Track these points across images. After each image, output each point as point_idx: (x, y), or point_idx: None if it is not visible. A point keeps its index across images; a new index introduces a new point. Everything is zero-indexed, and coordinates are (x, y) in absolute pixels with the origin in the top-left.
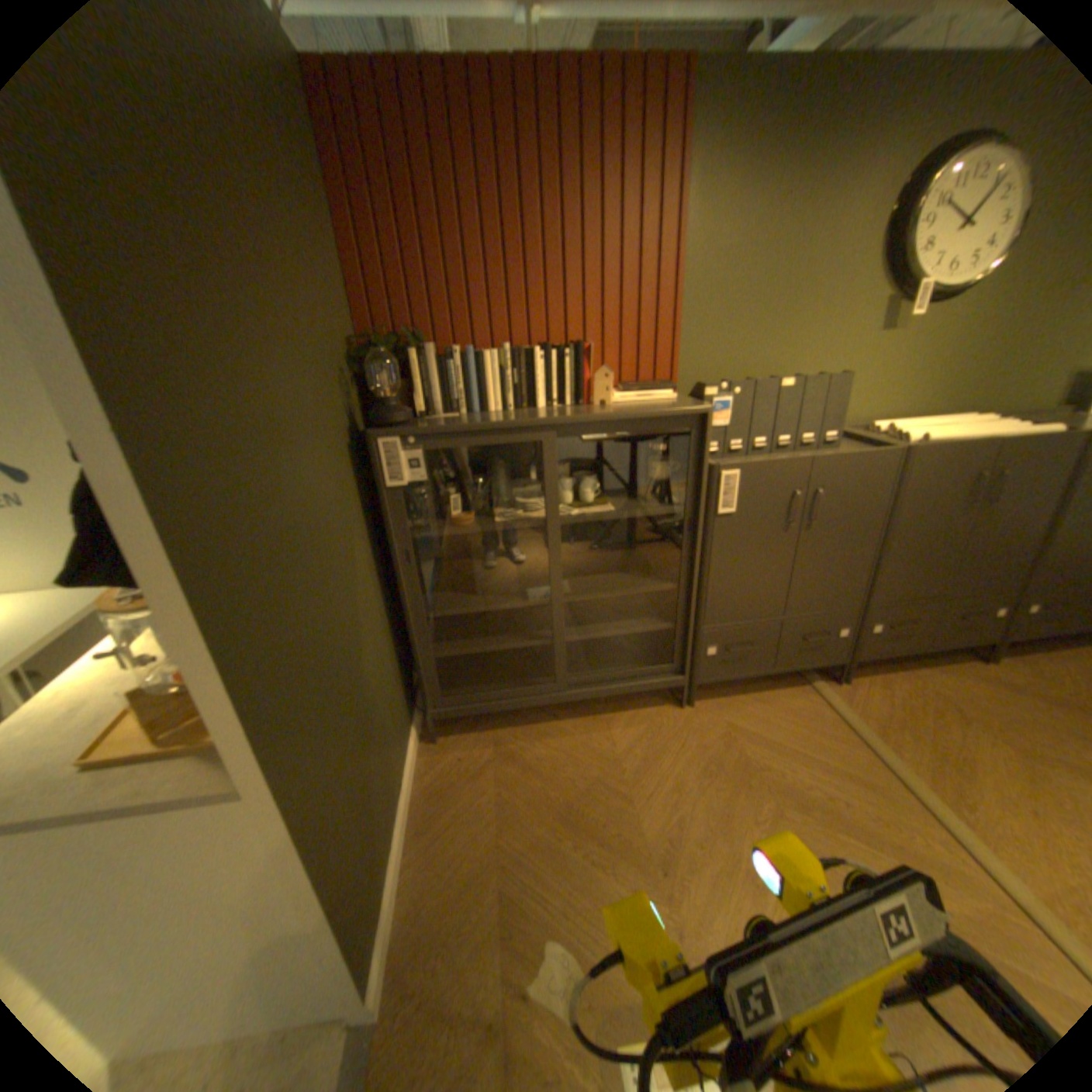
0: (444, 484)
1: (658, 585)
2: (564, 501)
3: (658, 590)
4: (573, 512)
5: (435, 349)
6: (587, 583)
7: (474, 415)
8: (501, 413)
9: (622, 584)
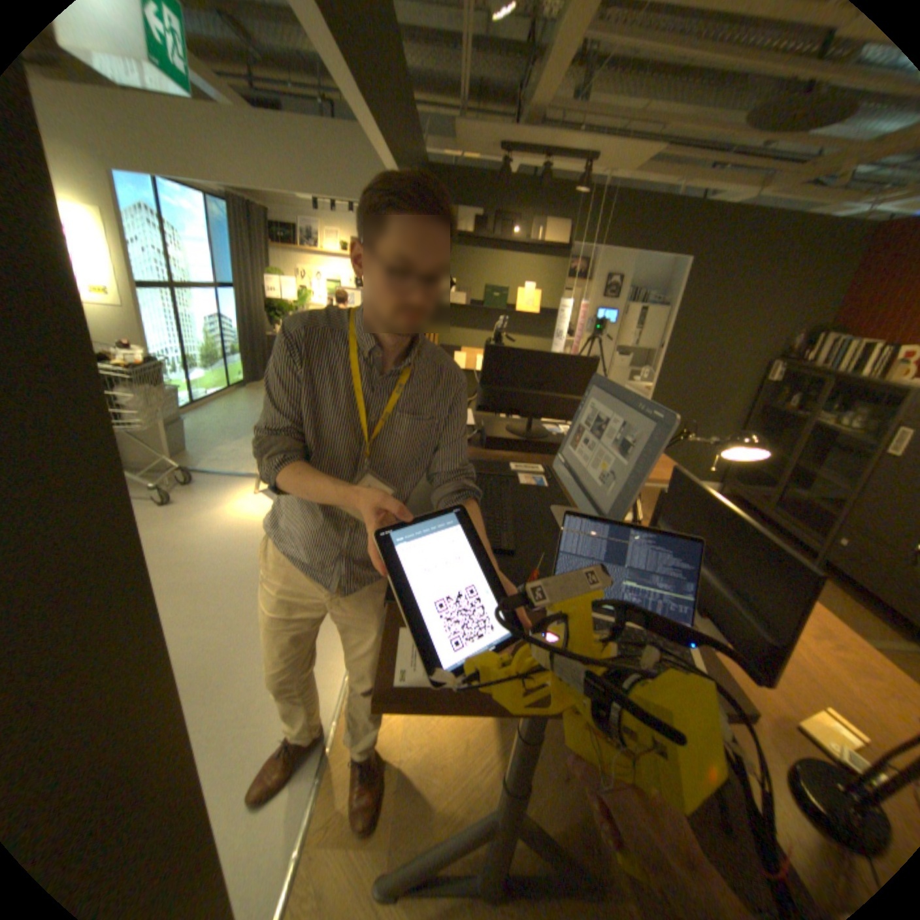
0: (798, 393)
1: (847, 487)
2: (842, 423)
3: (844, 488)
4: (832, 425)
5: (838, 338)
6: (823, 470)
7: (830, 368)
8: (842, 371)
9: (835, 478)
